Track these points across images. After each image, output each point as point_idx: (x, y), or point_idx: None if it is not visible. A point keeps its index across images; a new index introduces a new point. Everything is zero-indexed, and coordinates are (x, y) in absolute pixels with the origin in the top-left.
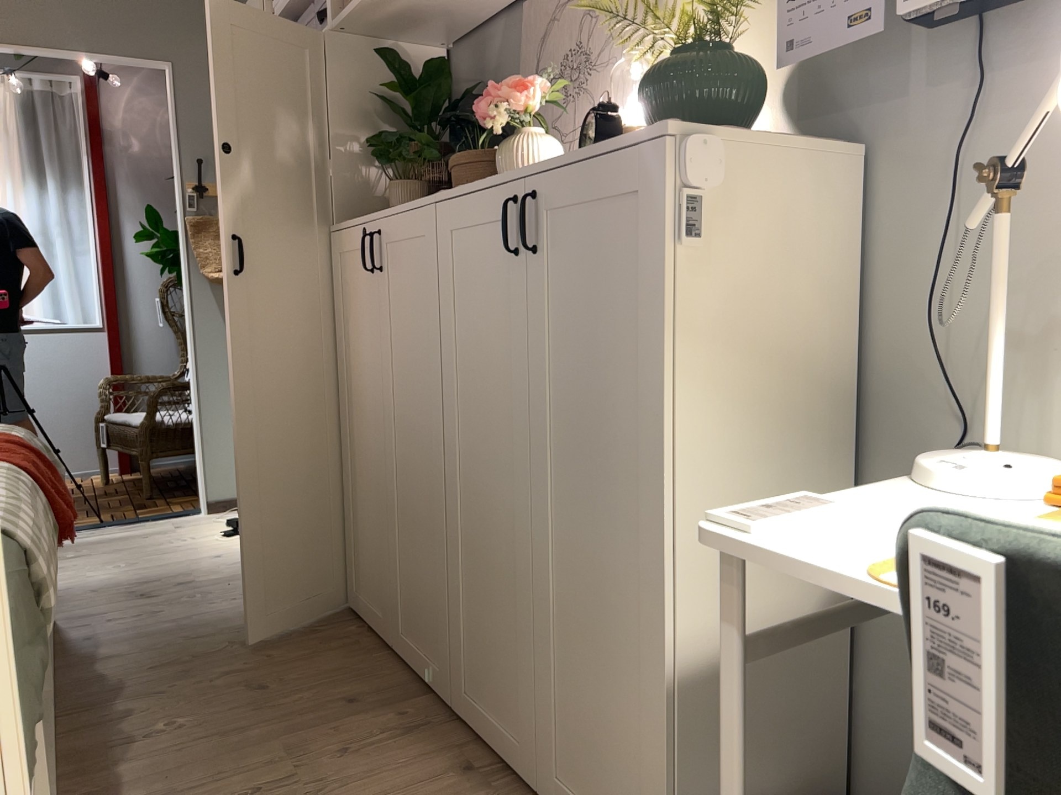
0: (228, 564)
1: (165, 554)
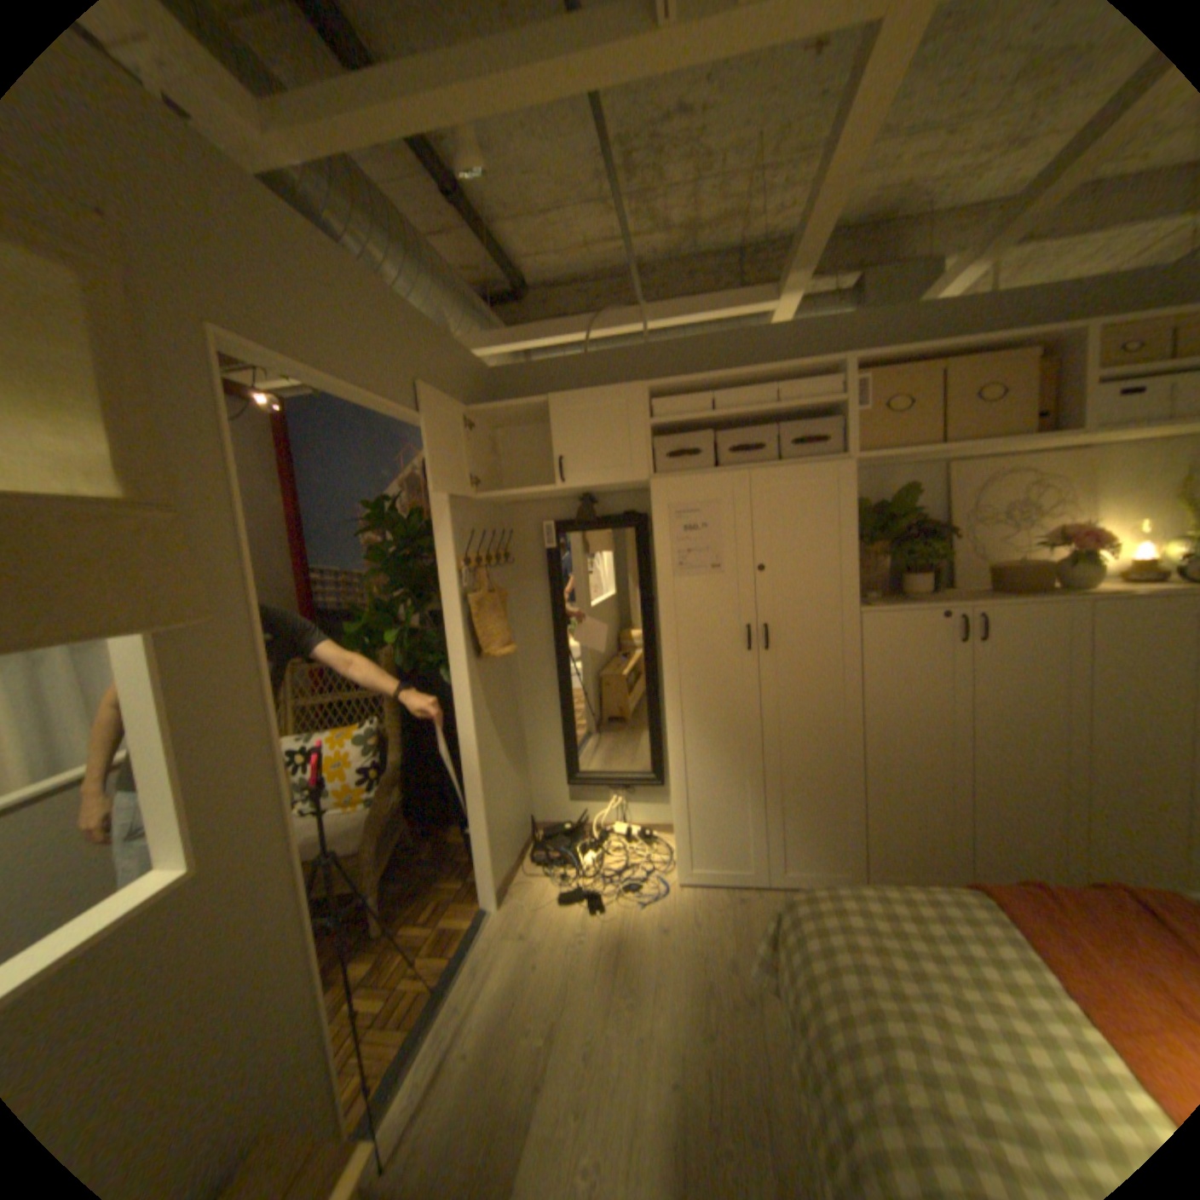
0: (695, 931)
1: (616, 964)
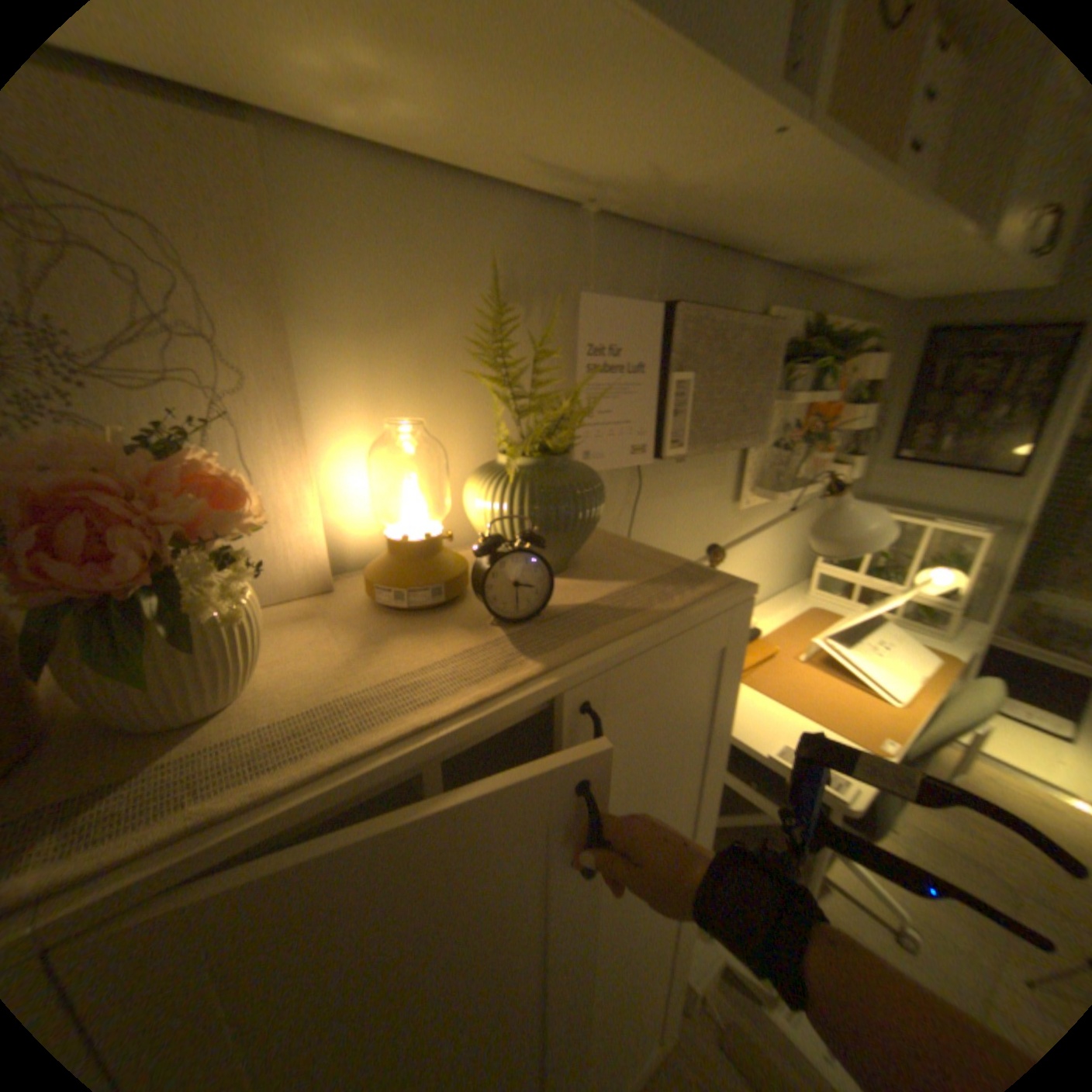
0: None
1: None
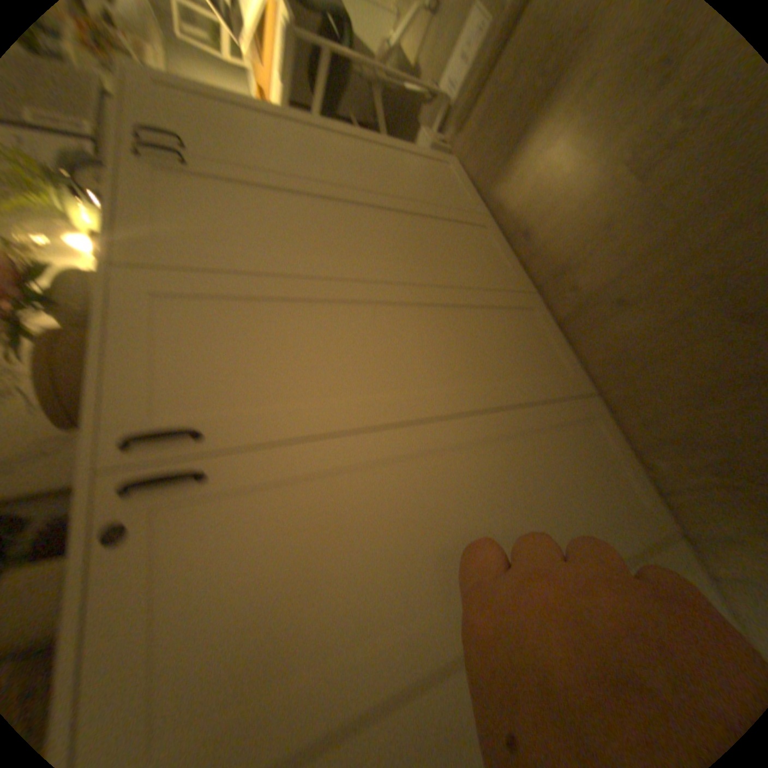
0: None
1: None
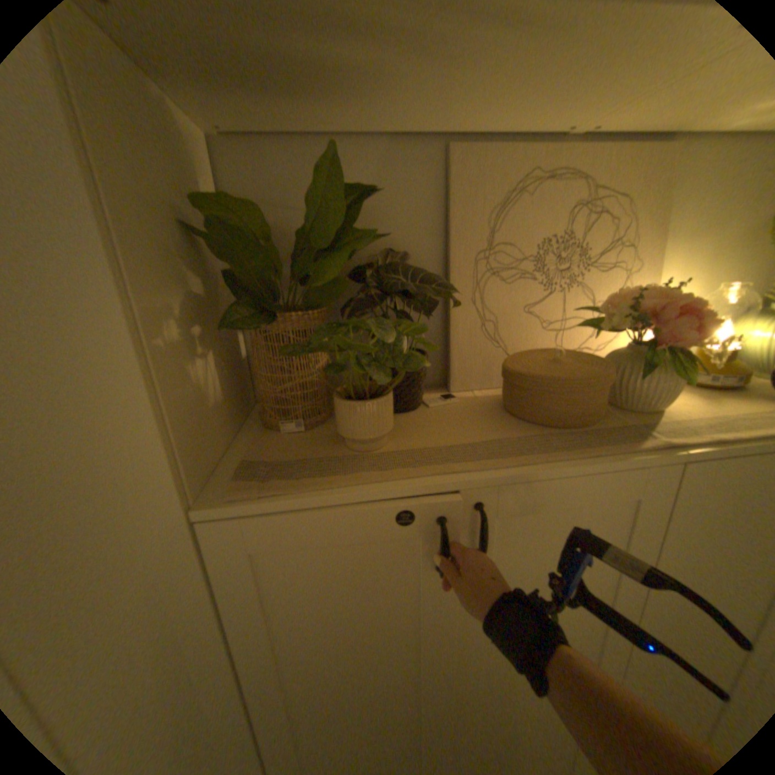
0: None
1: None
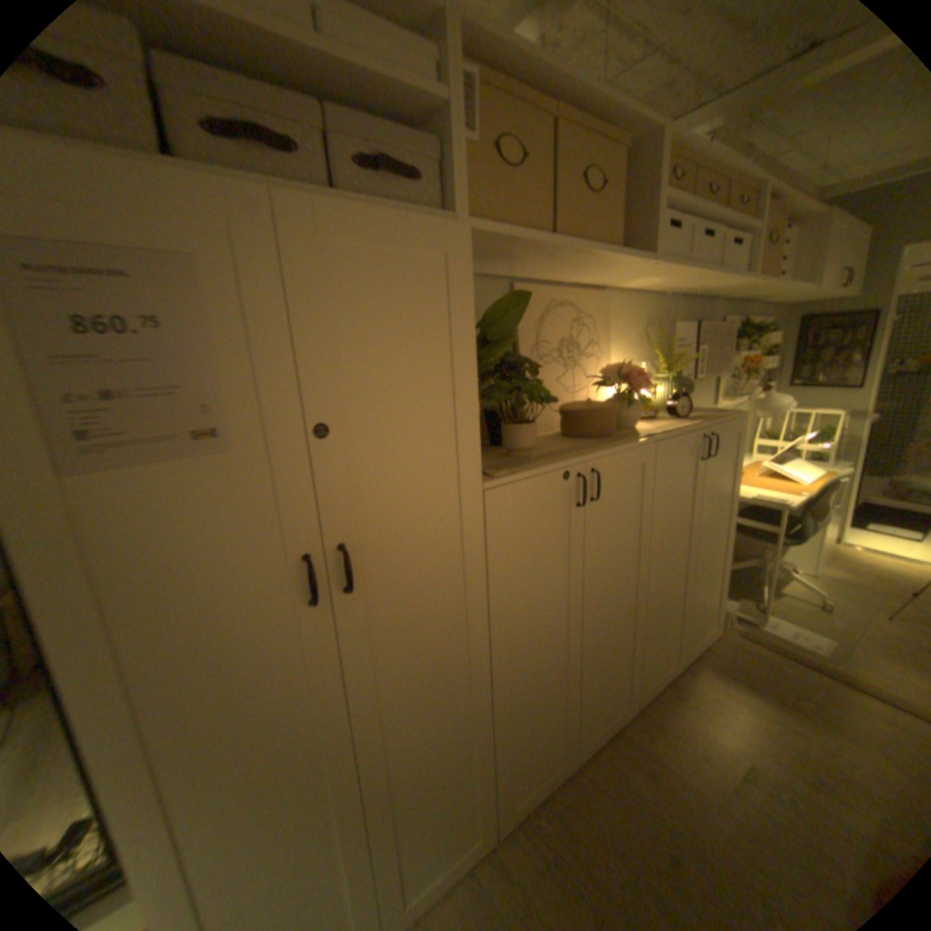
0: None
1: None
